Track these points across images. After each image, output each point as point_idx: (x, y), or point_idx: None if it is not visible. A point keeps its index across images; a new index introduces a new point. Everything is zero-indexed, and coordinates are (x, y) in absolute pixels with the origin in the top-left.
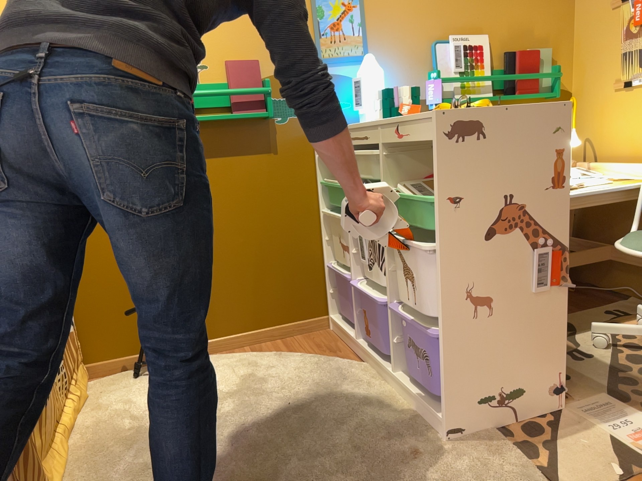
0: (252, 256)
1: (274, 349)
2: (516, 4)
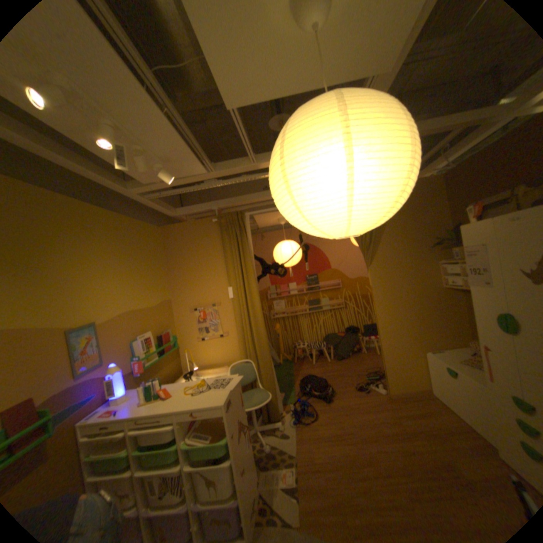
0: None
1: None
2: (157, 314)
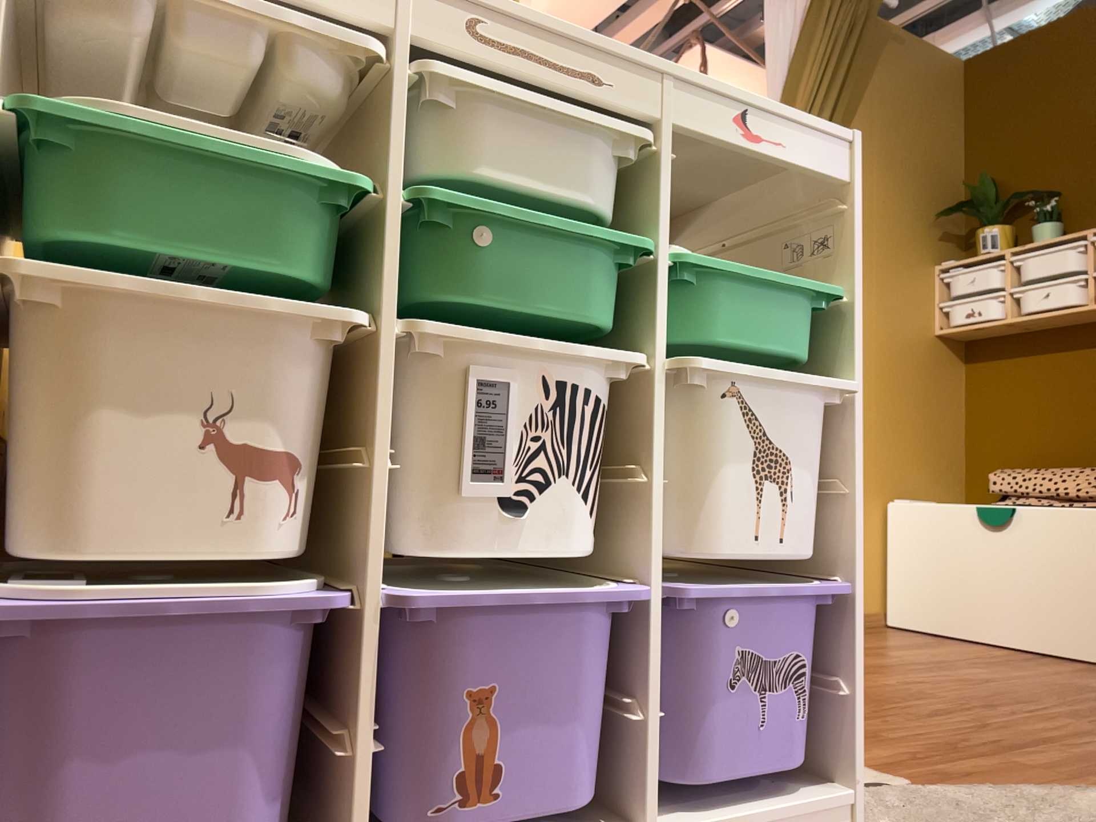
0: None
1: None
2: None
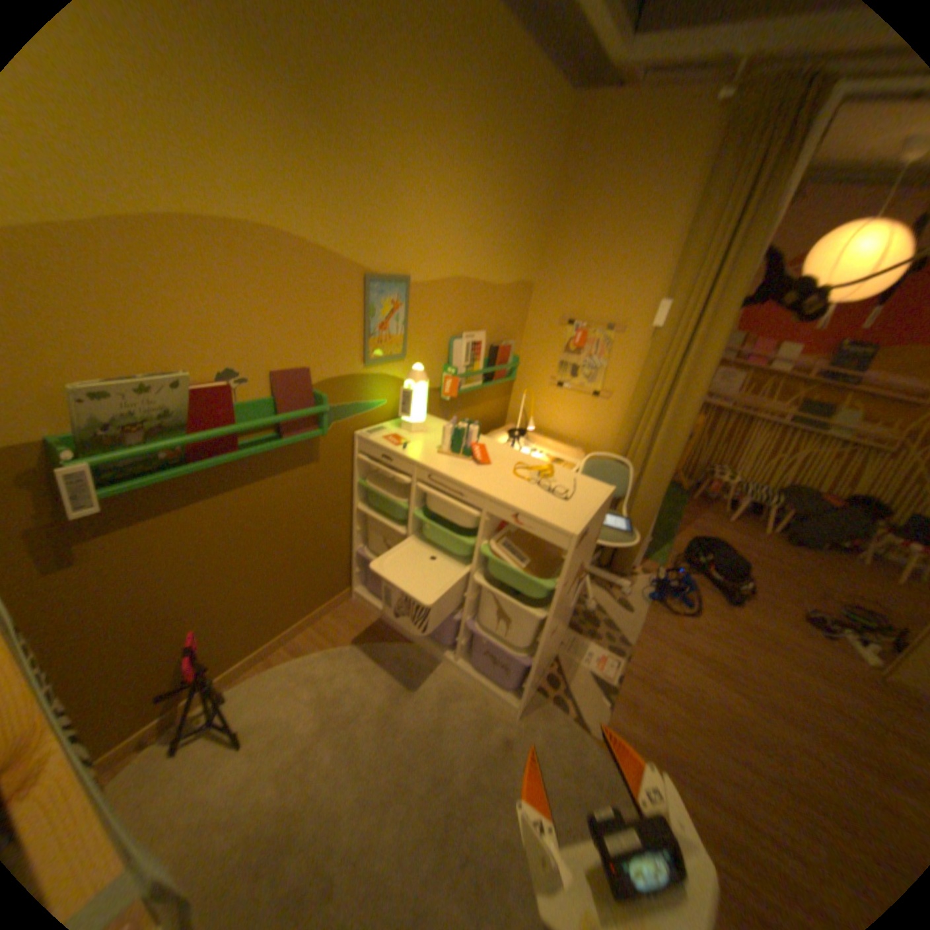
0: (287, 568)
1: (312, 644)
2: (502, 305)
